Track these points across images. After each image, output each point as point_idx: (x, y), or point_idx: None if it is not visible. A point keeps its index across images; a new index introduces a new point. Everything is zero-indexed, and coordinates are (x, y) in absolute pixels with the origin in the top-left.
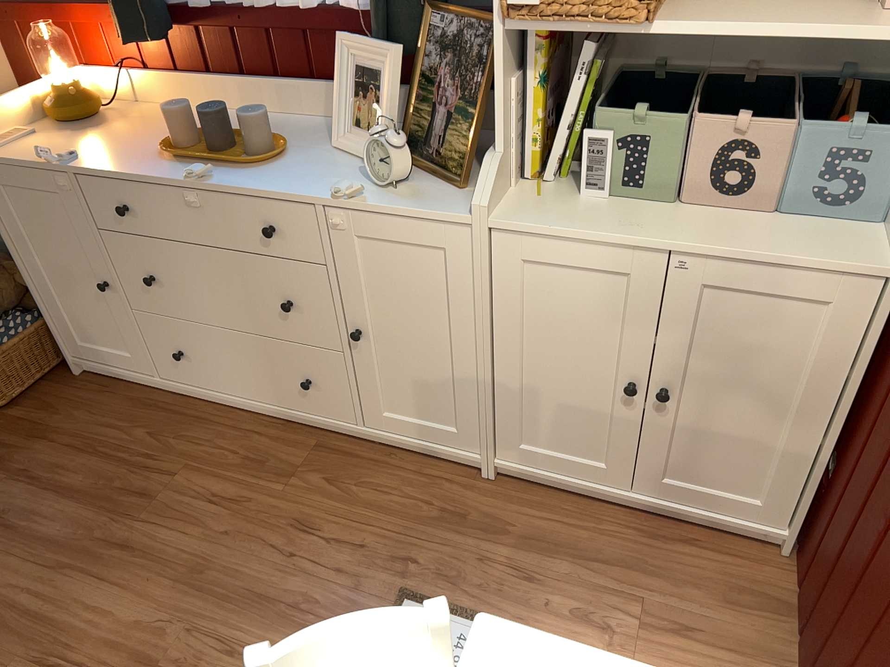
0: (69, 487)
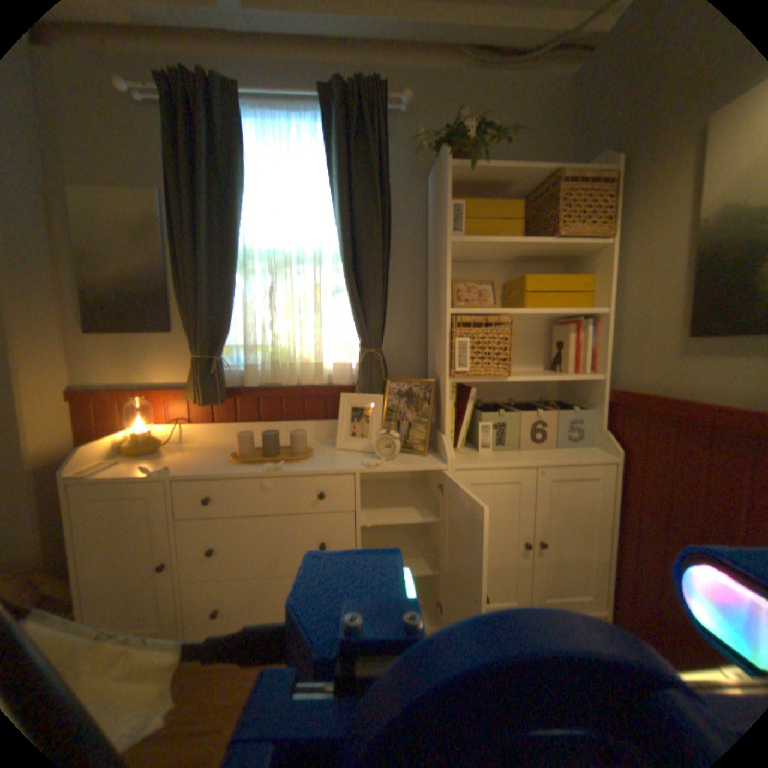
0: None
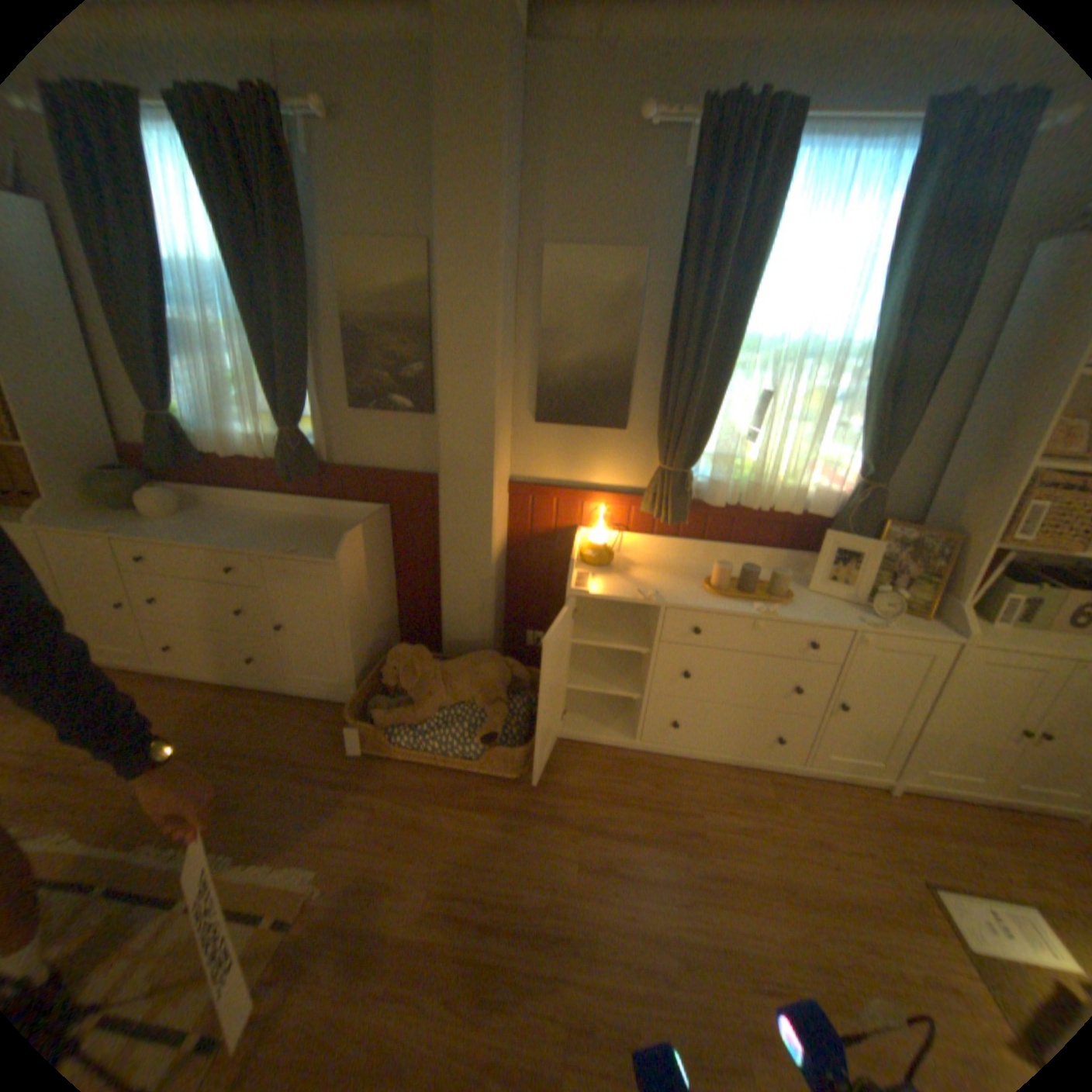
0: (630, 842)
